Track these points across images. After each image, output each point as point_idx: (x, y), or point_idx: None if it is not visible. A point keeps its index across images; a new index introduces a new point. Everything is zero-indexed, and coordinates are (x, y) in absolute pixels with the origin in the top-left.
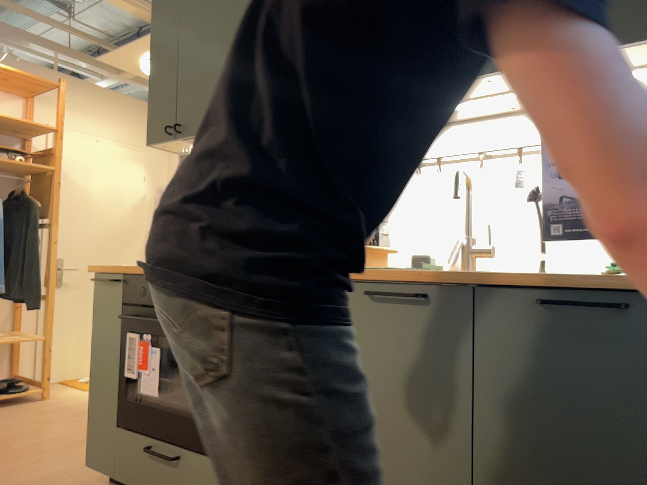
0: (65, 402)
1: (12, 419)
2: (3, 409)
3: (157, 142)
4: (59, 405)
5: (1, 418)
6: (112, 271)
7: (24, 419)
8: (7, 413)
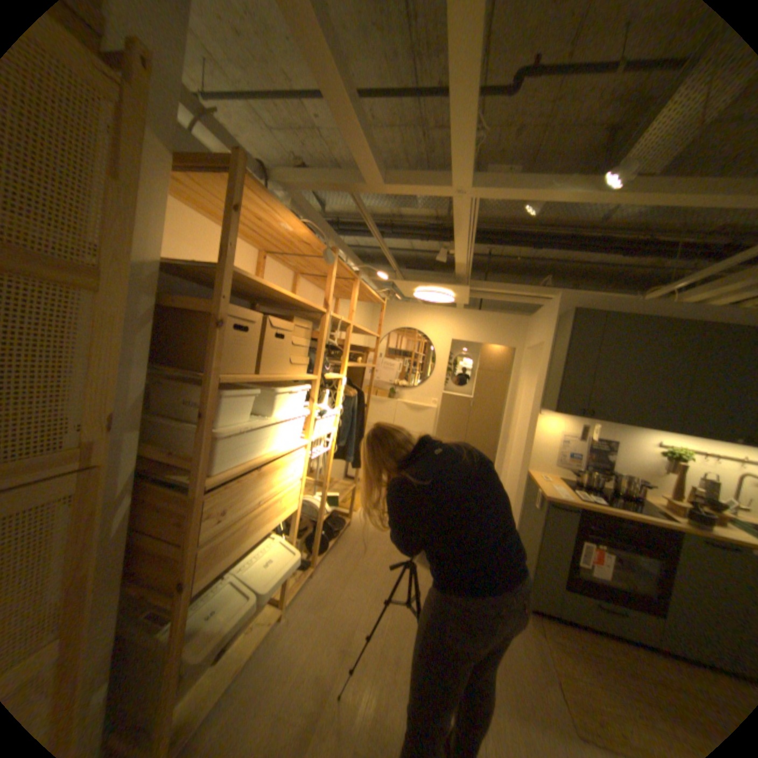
0: (366, 528)
1: (368, 551)
2: (344, 540)
3: (564, 413)
4: (368, 531)
5: (360, 551)
6: (574, 505)
7: (375, 551)
8: (353, 545)
